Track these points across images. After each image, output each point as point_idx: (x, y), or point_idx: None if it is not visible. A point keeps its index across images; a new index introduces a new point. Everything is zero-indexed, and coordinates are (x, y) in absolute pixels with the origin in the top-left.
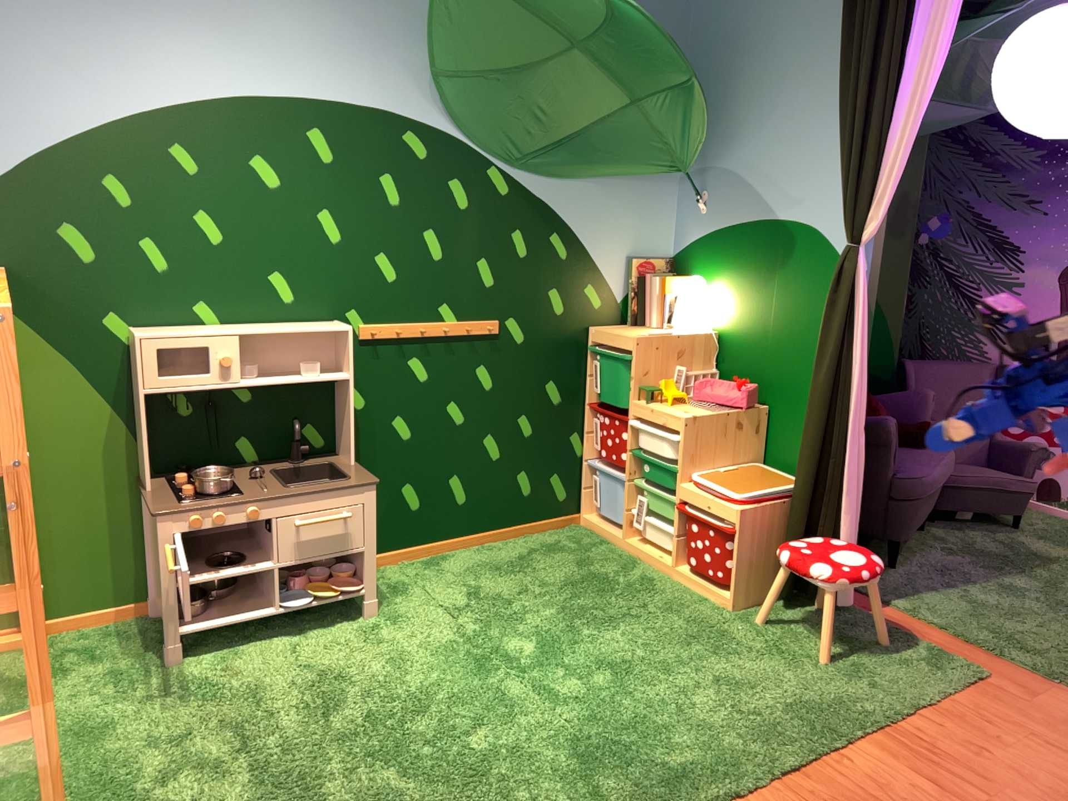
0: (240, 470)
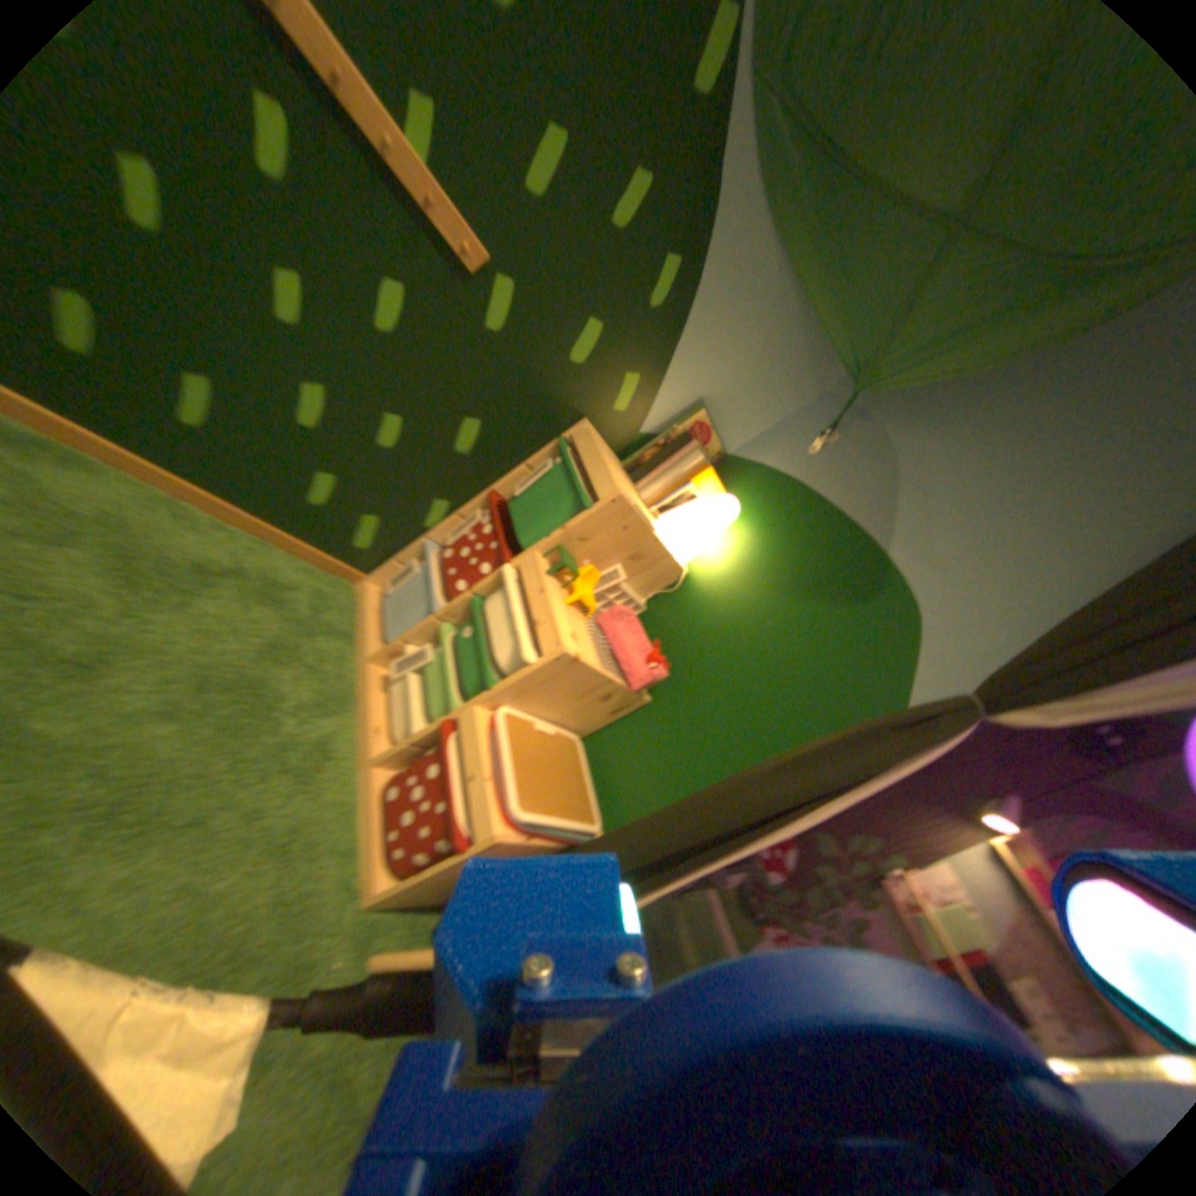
0: None
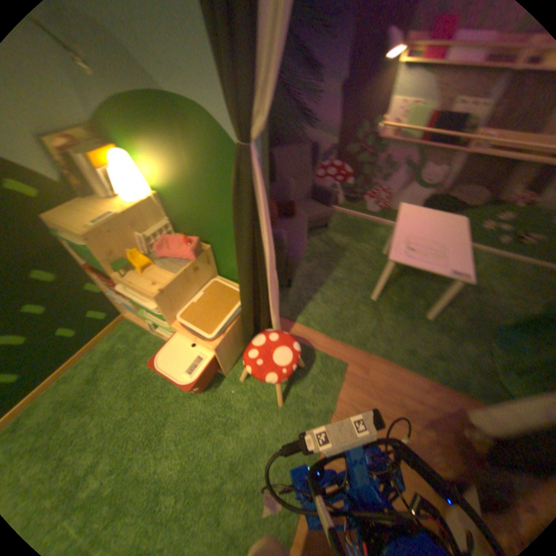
0: None
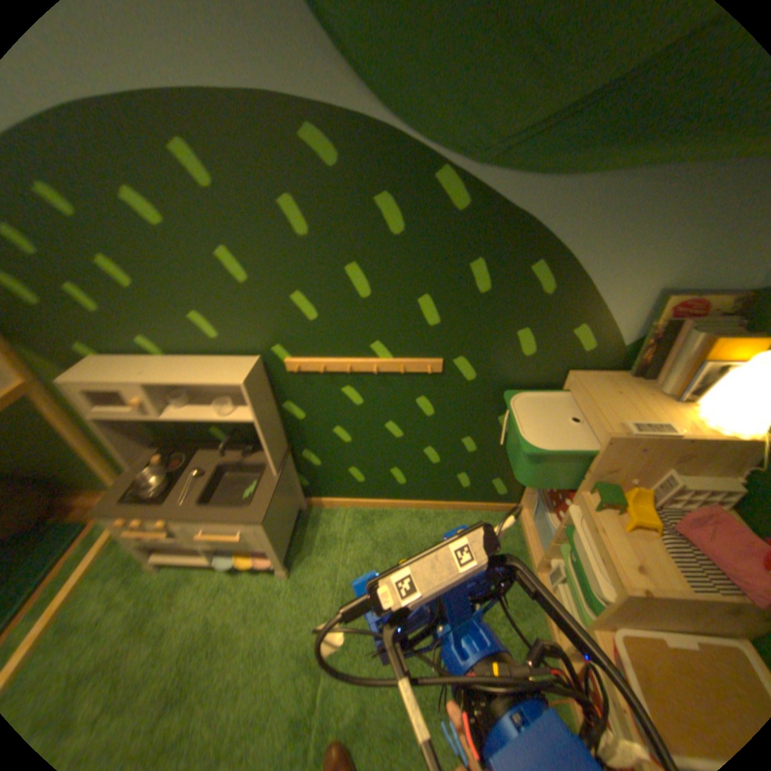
0: (201, 455)
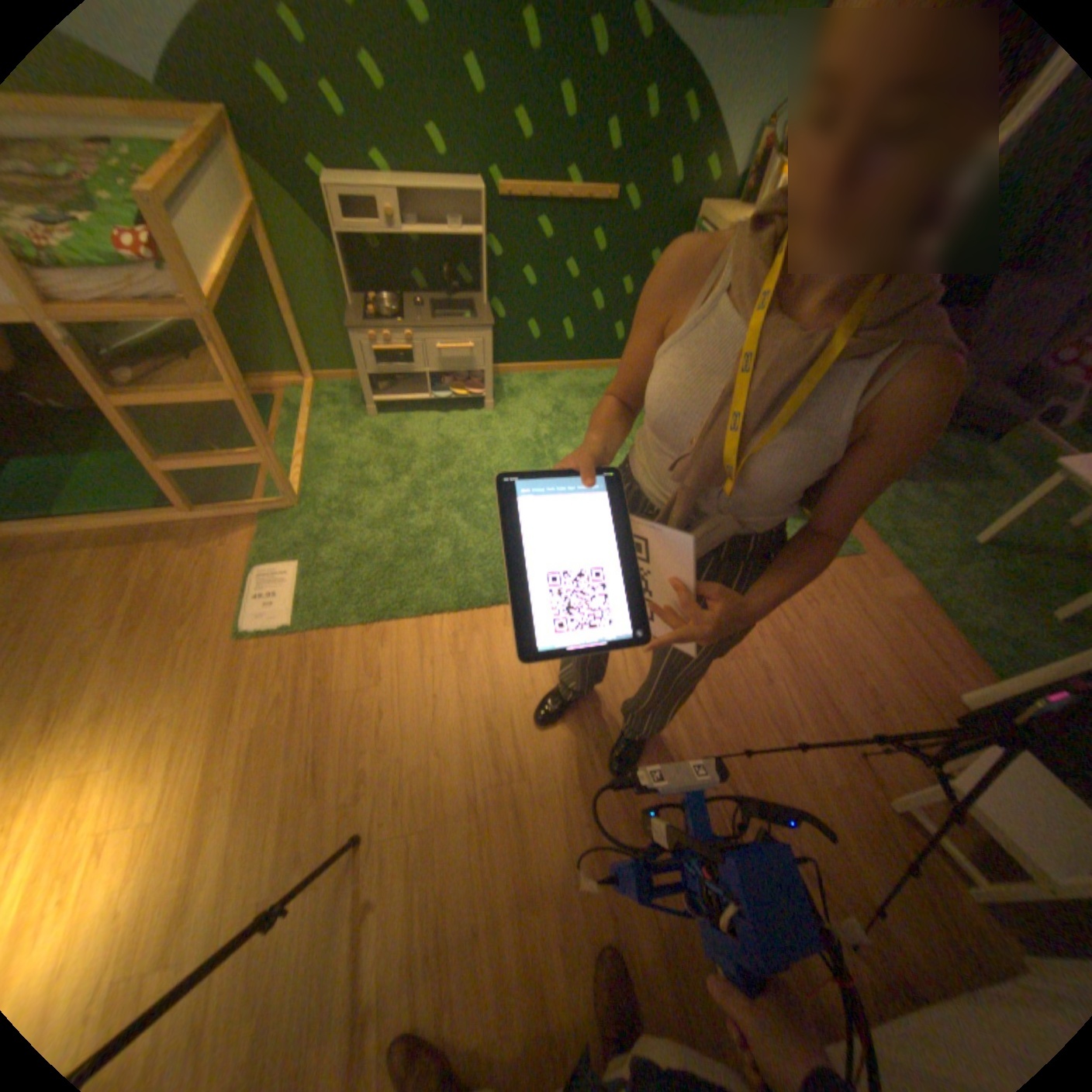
0: (408, 299)
